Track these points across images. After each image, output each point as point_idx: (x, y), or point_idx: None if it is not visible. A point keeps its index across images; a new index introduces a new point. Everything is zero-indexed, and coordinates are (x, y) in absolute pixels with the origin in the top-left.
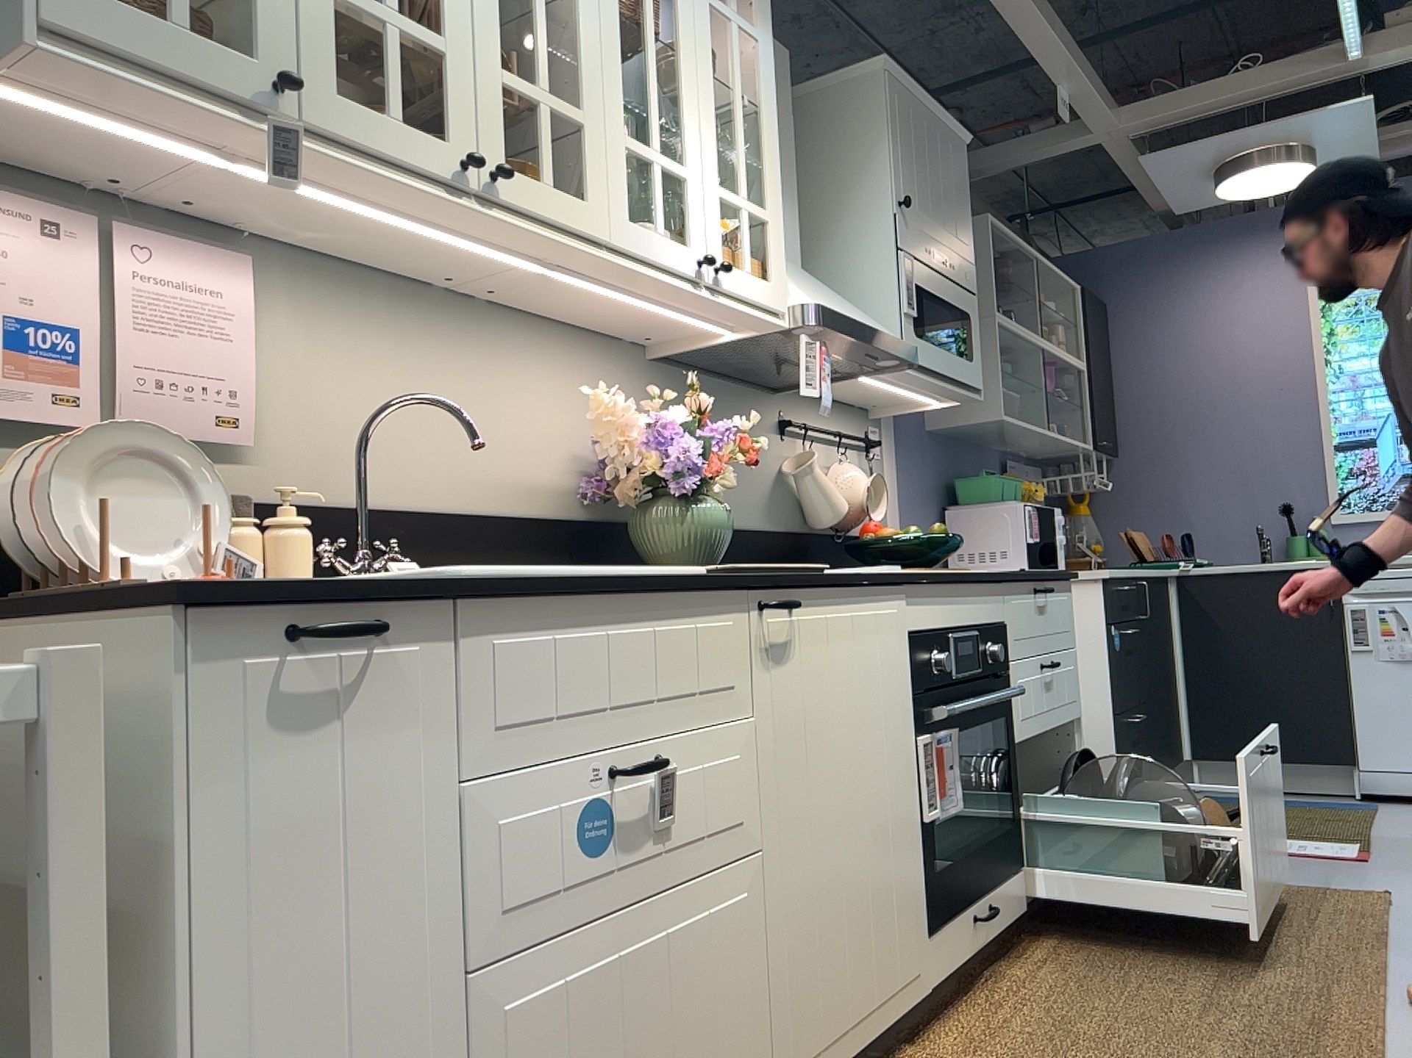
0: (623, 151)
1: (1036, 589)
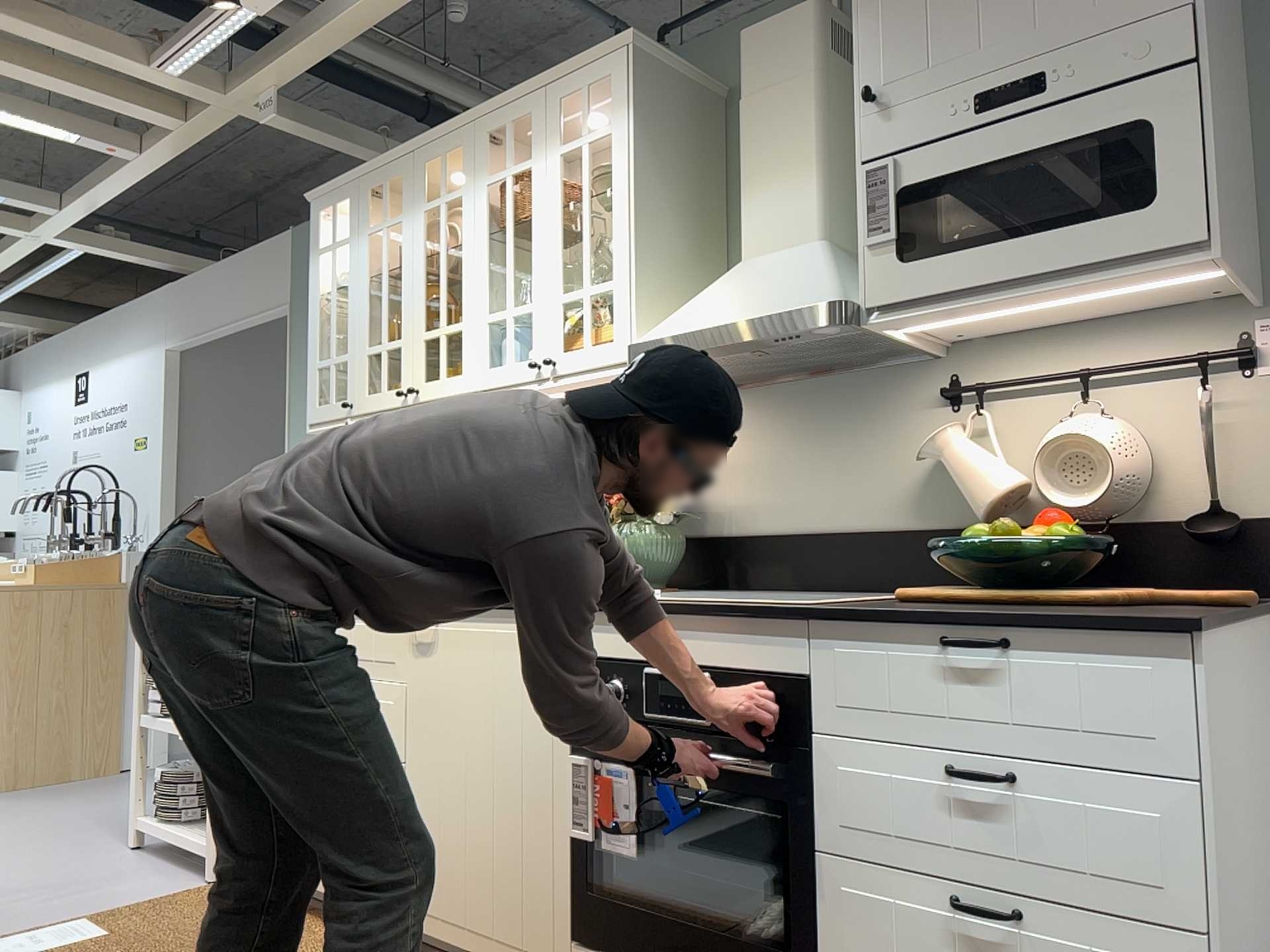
0: (484, 326)
1: (945, 637)
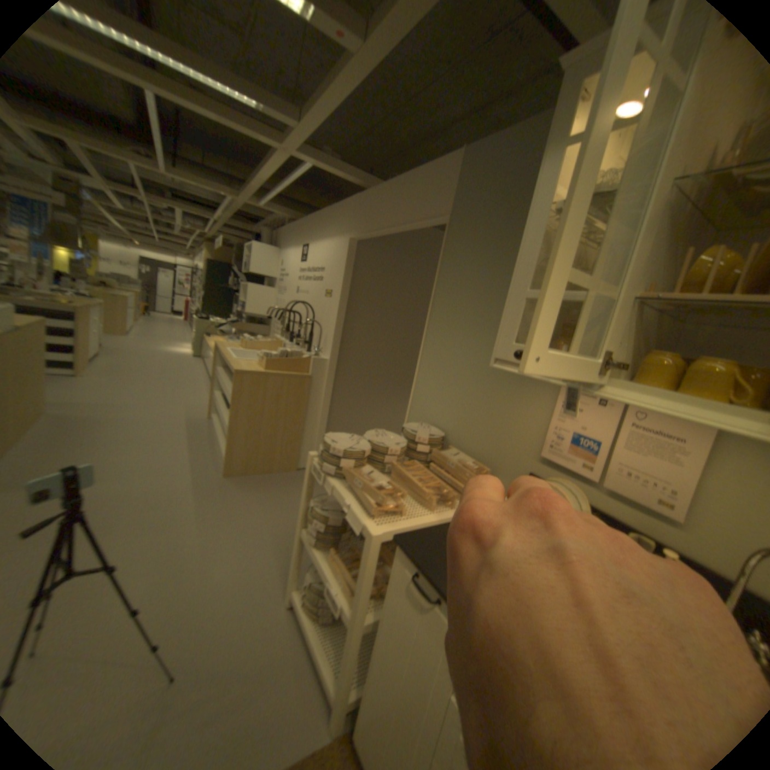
0: None
1: None
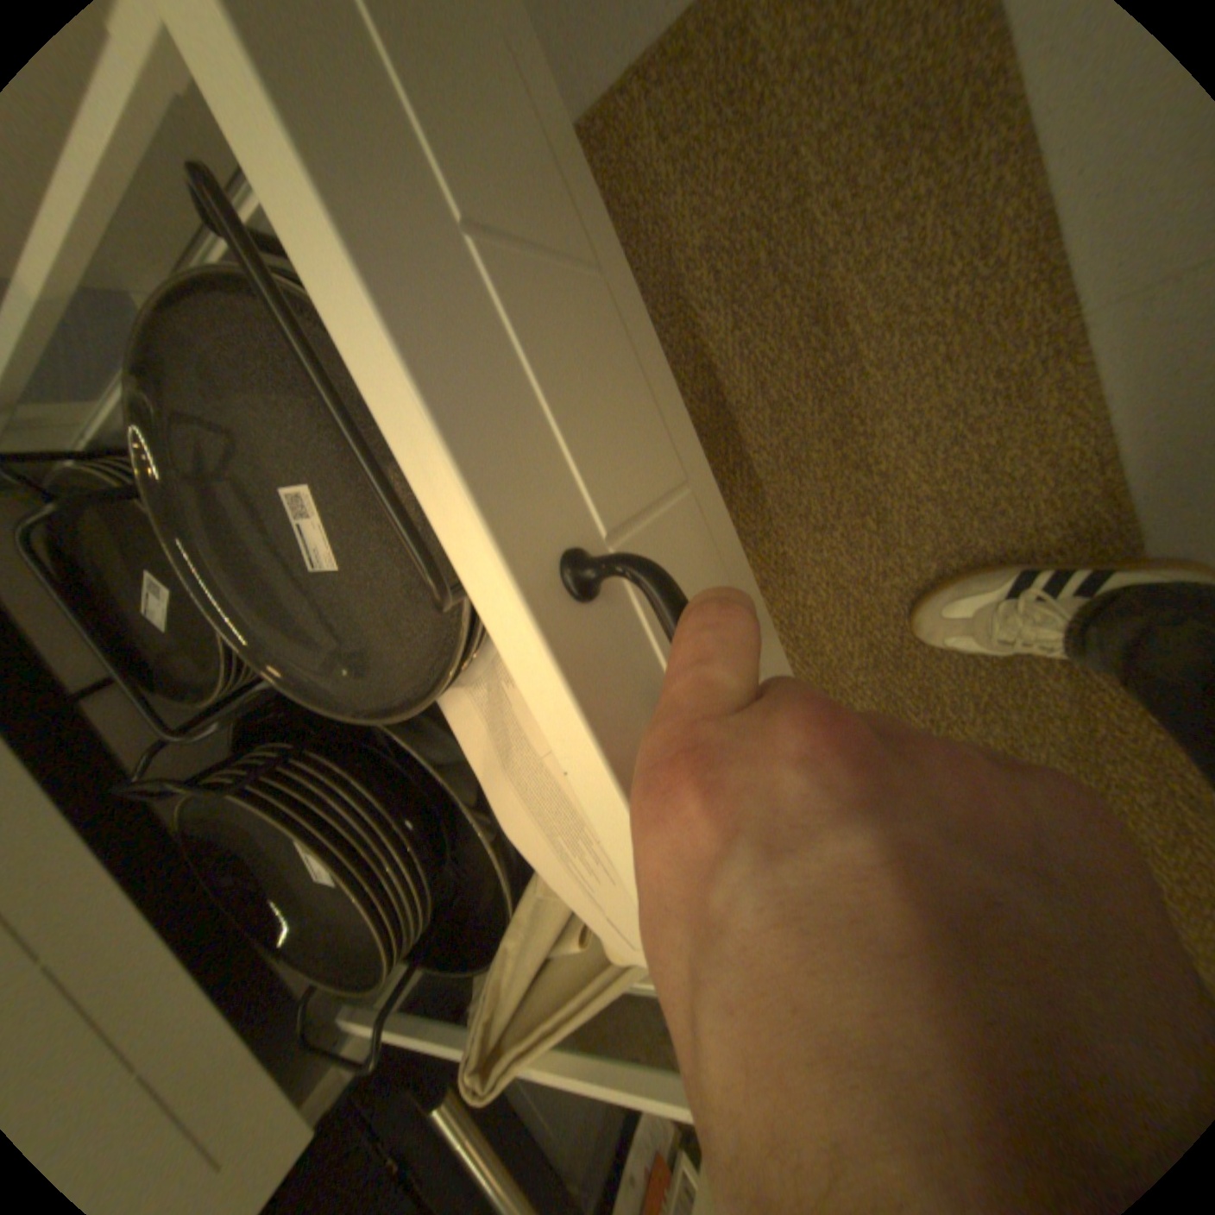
0: None
1: None
